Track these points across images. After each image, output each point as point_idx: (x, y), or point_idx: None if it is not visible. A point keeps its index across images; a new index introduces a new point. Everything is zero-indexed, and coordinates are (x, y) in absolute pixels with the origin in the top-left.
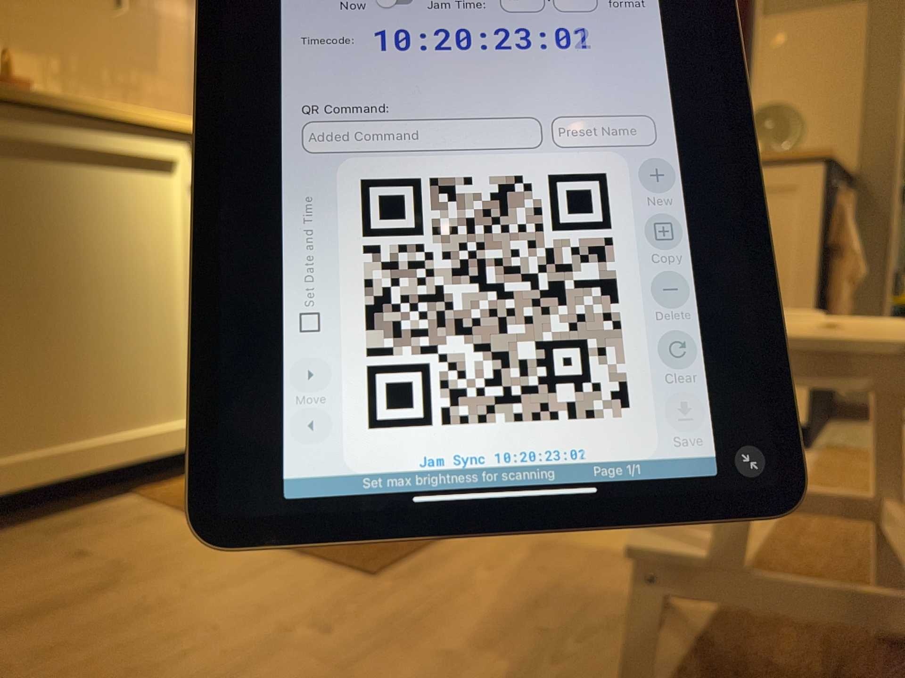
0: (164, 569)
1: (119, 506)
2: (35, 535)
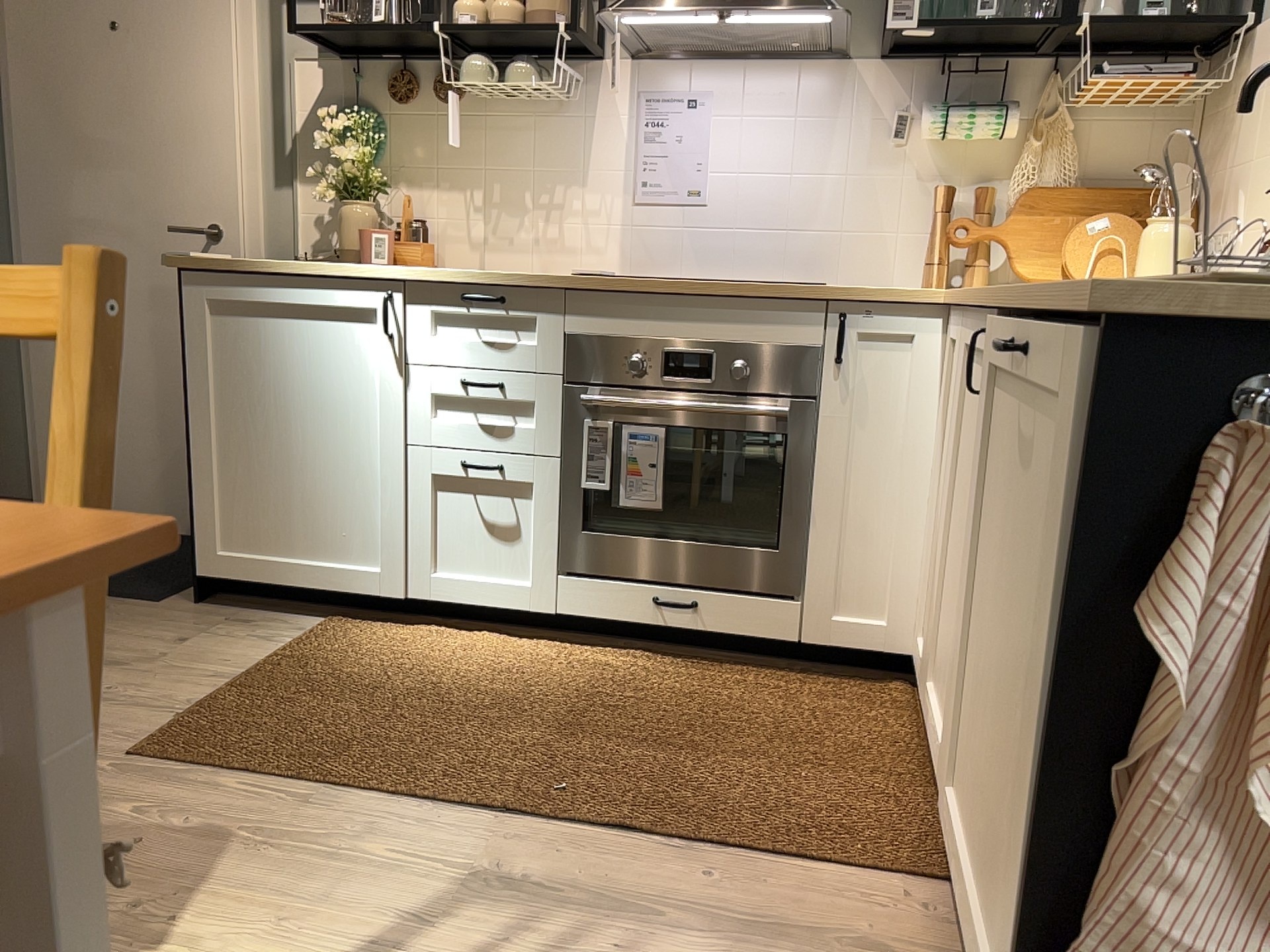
0: (163, 673)
1: (298, 621)
2: (232, 617)
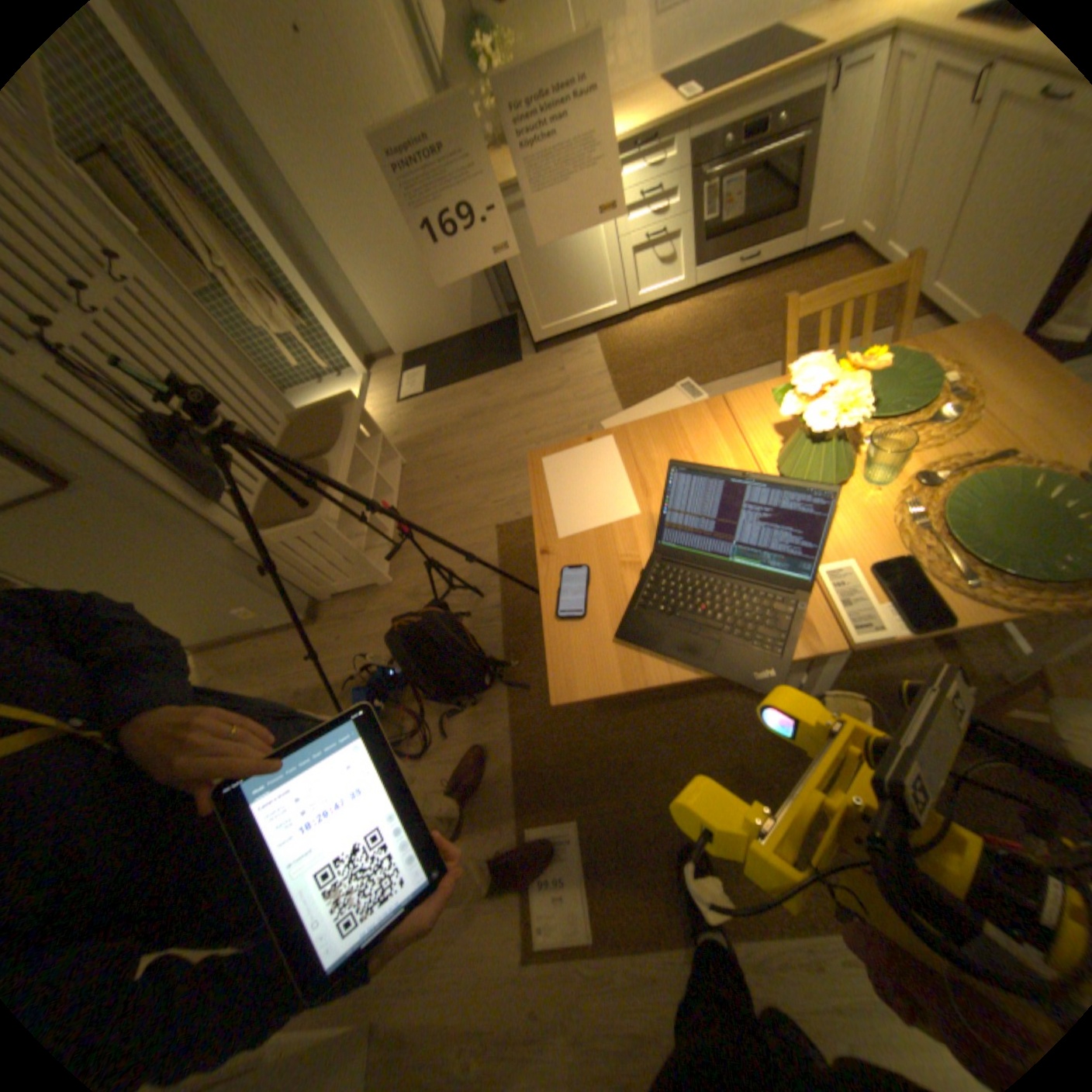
0: (579, 382)
1: (589, 341)
2: (561, 352)
